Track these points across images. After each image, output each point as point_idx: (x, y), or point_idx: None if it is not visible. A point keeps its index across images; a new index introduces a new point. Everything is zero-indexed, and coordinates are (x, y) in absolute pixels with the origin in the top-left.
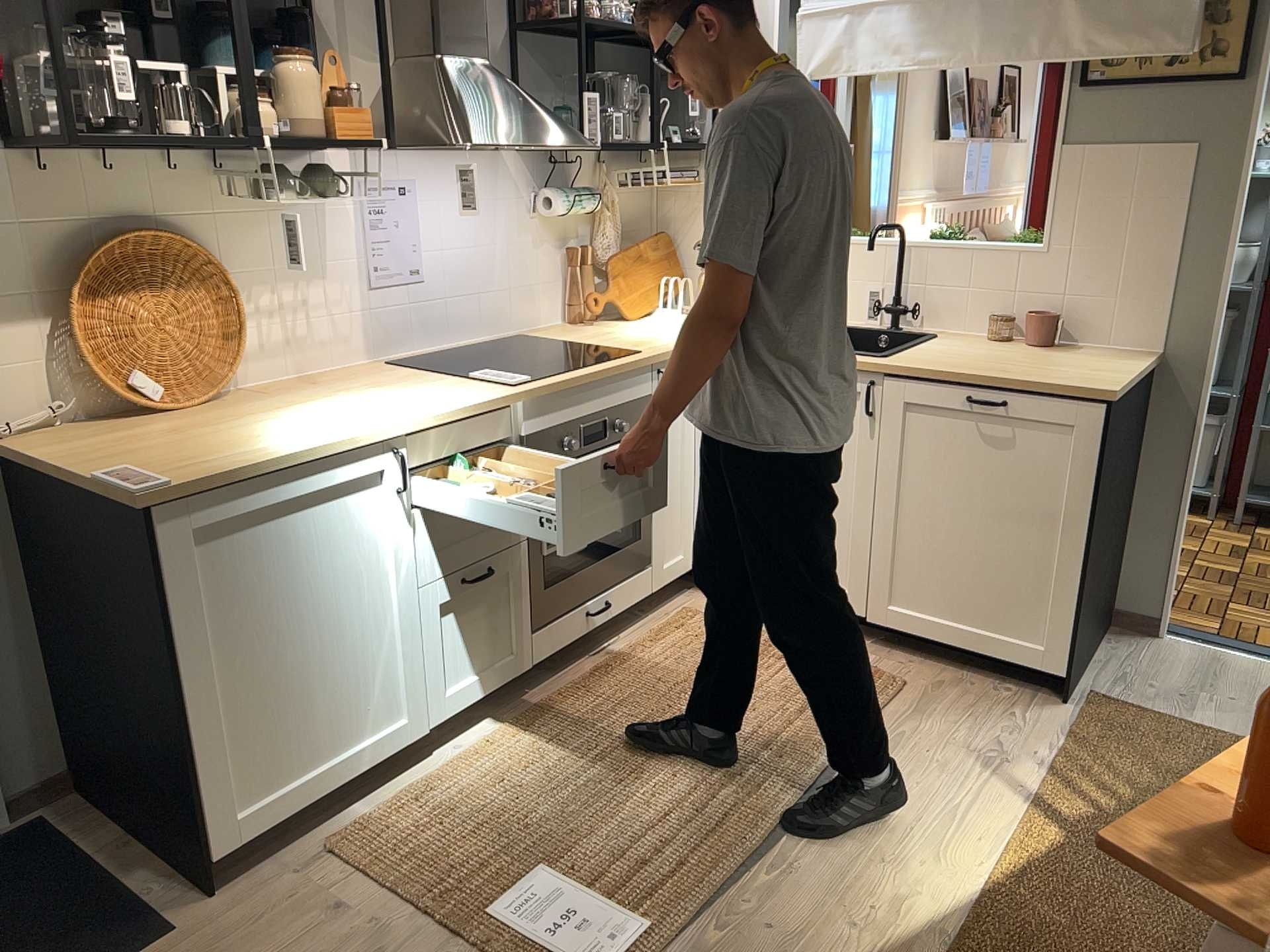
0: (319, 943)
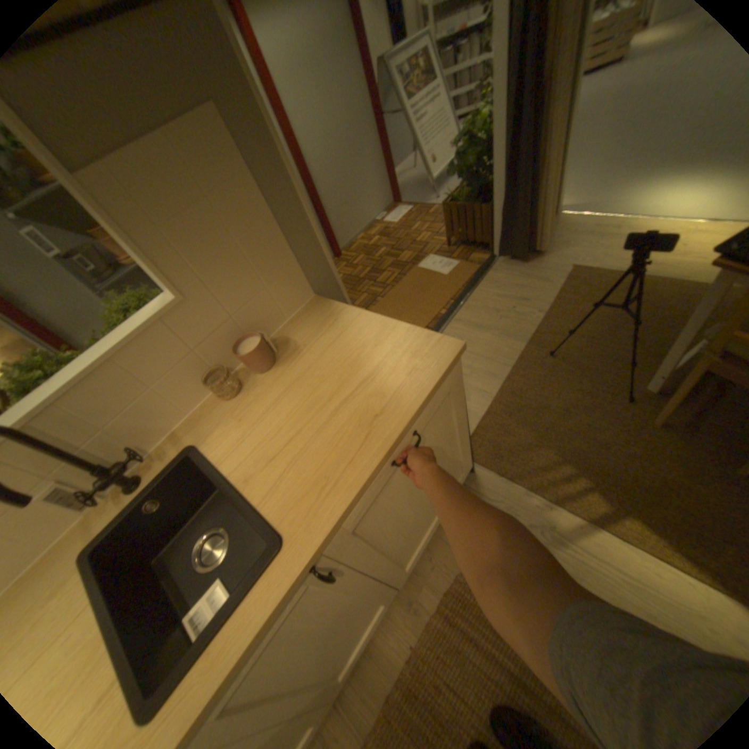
0: None
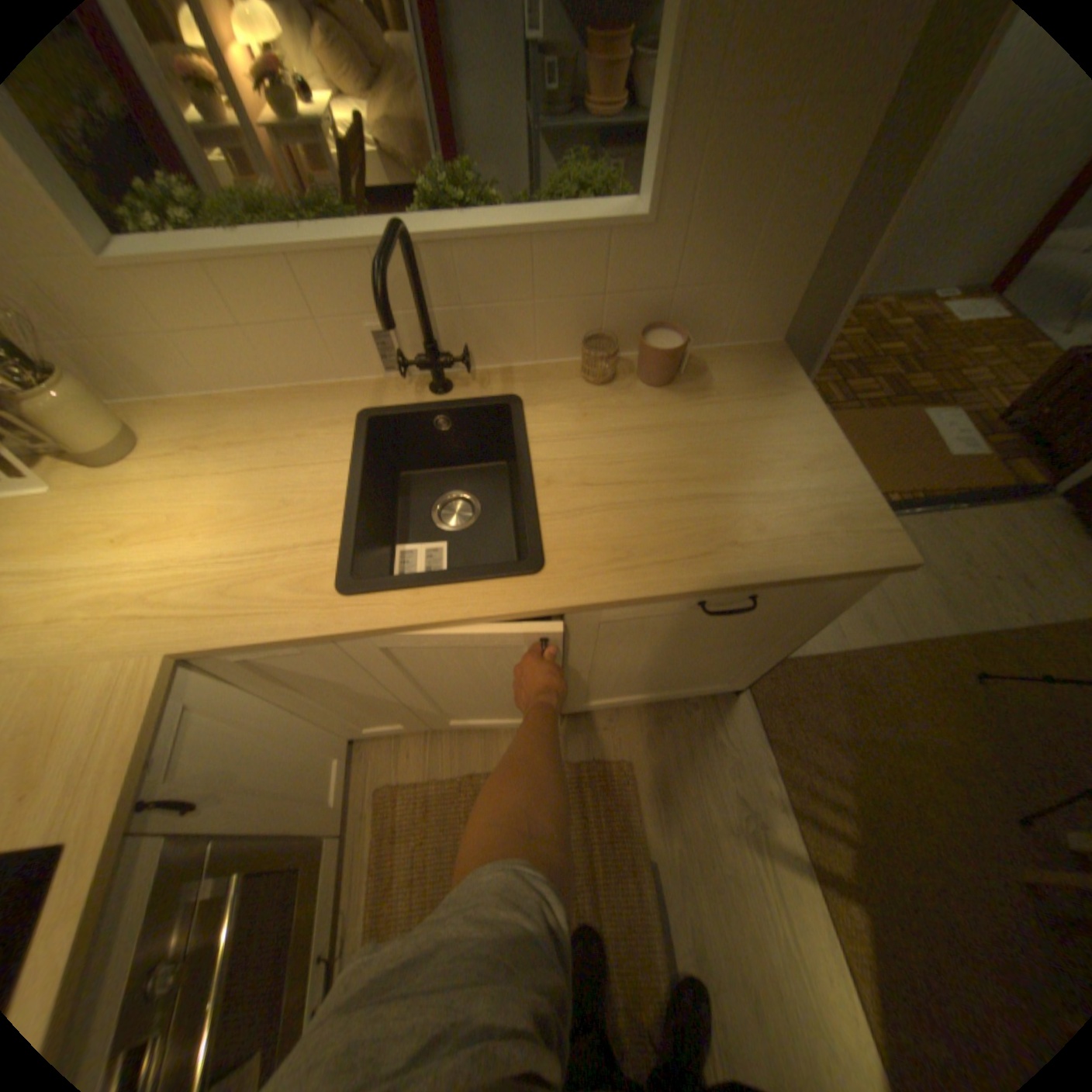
0: None
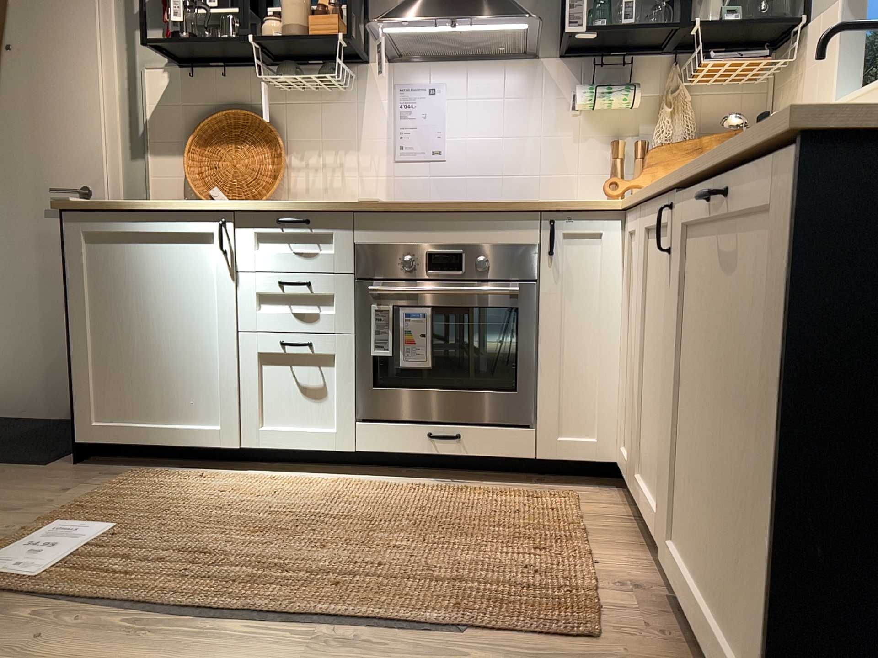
0: (29, 496)
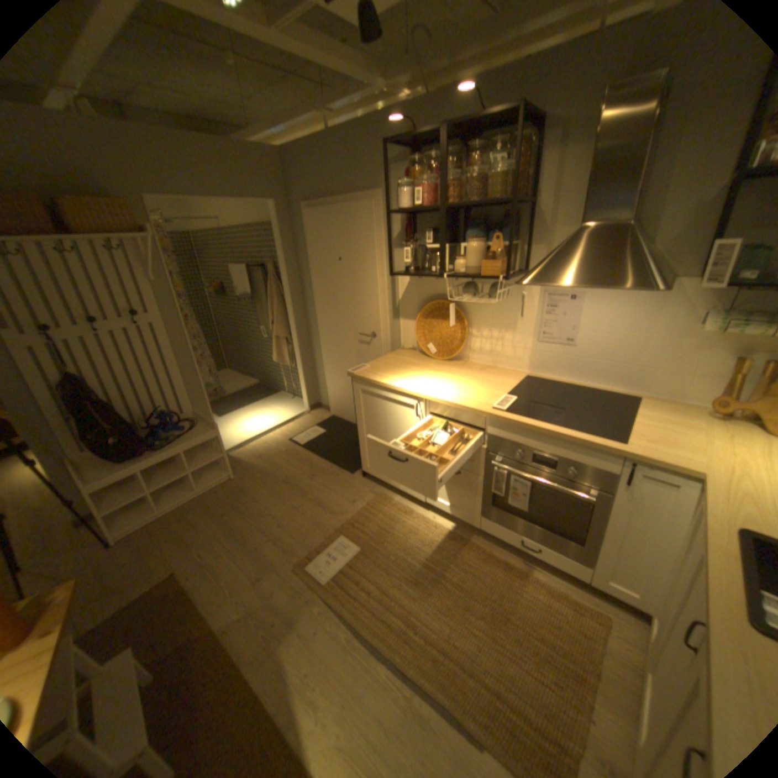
0: (341, 501)
